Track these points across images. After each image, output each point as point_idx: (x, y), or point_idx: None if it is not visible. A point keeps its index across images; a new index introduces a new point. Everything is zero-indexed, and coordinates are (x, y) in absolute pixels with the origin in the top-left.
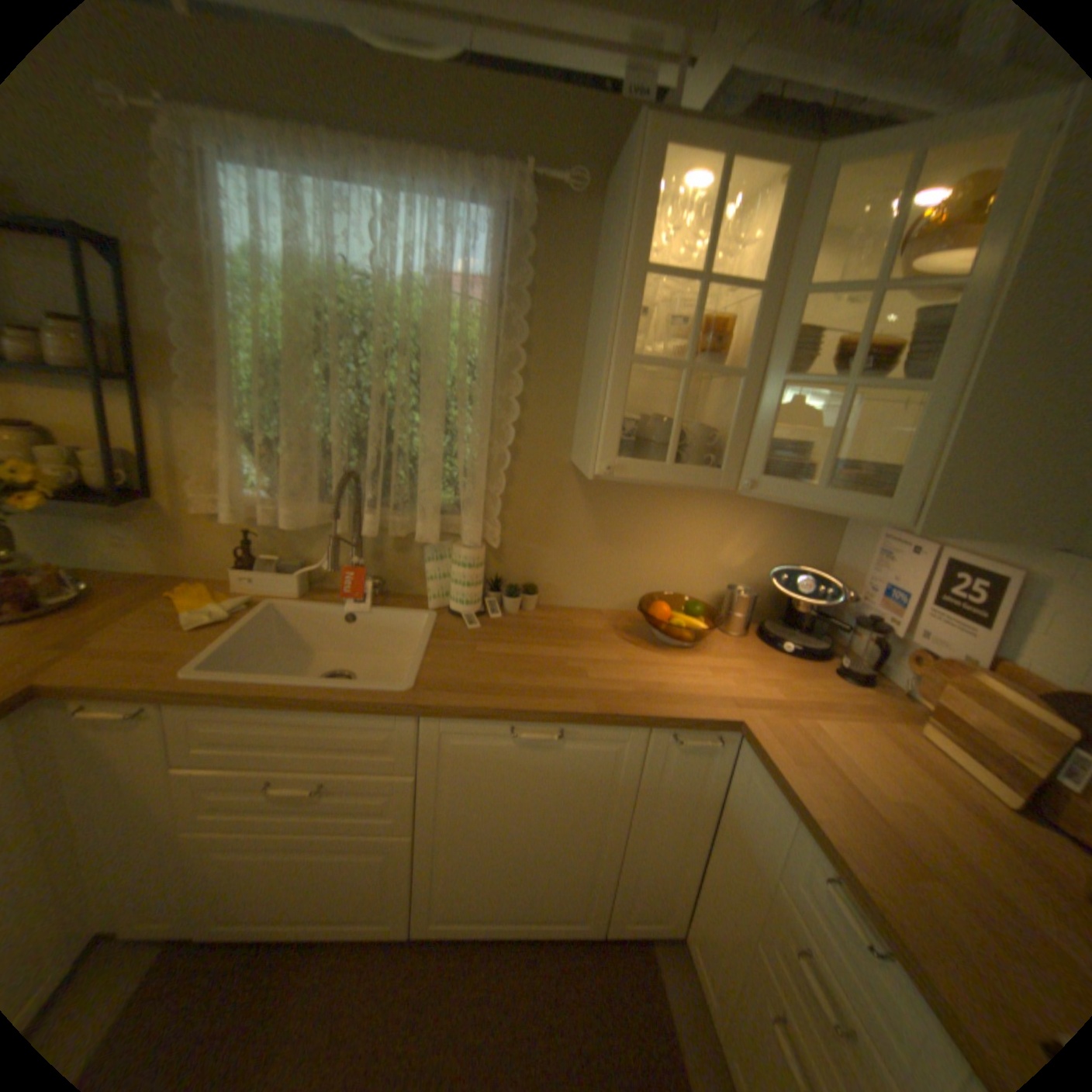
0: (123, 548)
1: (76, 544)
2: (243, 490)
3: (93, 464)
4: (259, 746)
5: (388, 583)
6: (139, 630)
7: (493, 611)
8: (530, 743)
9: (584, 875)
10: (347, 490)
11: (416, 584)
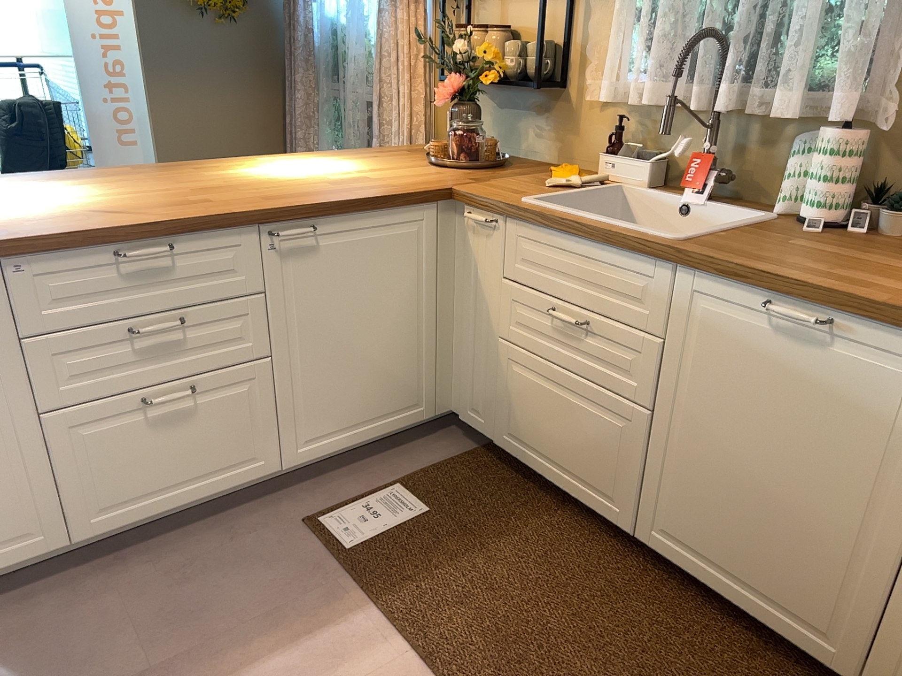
0: (541, 138)
1: (516, 134)
2: (627, 75)
3: (533, 56)
4: (555, 269)
5: (742, 188)
6: (520, 181)
7: (853, 225)
8: (788, 329)
9: (836, 558)
10: (706, 58)
11: (773, 192)
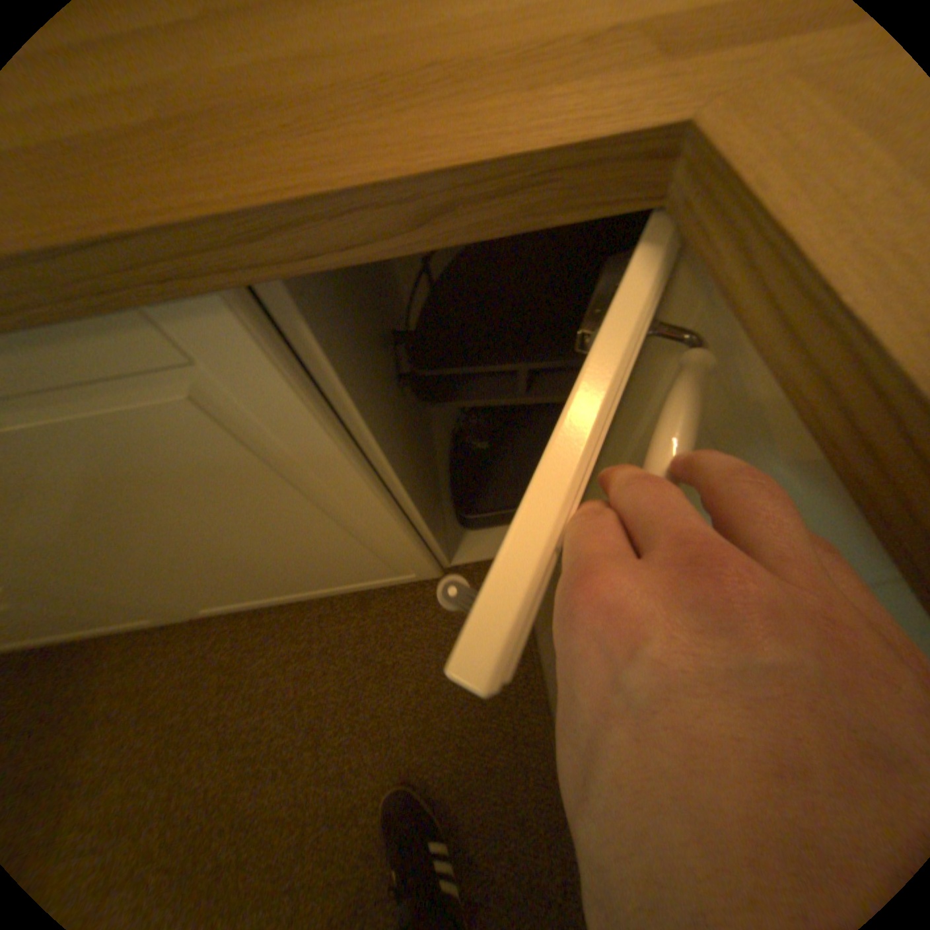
0: None
1: None
2: None
3: None
4: None
5: None
6: None
7: None
8: None
9: (355, 555)
10: None
11: None
